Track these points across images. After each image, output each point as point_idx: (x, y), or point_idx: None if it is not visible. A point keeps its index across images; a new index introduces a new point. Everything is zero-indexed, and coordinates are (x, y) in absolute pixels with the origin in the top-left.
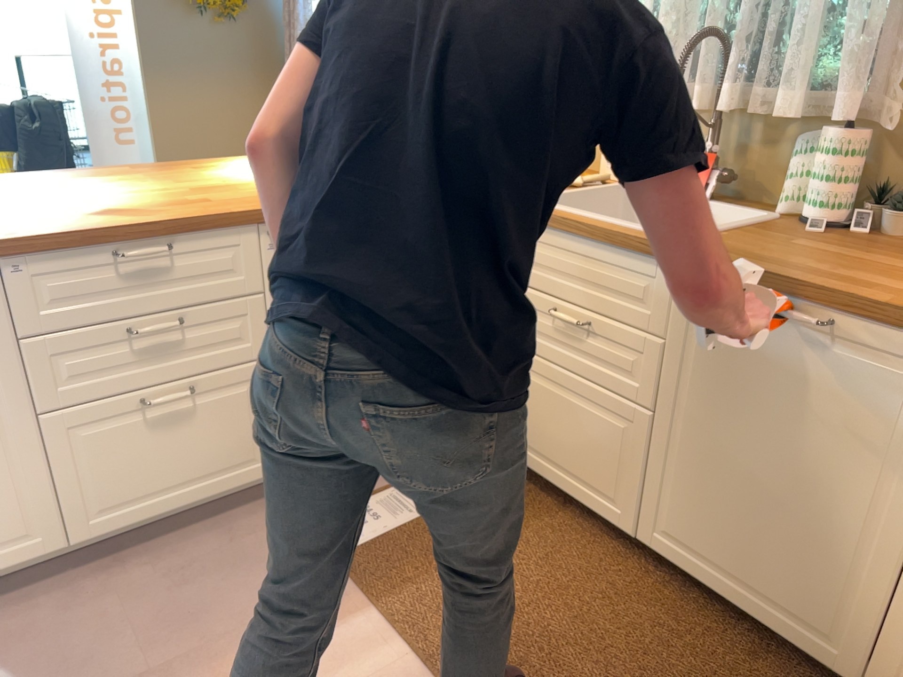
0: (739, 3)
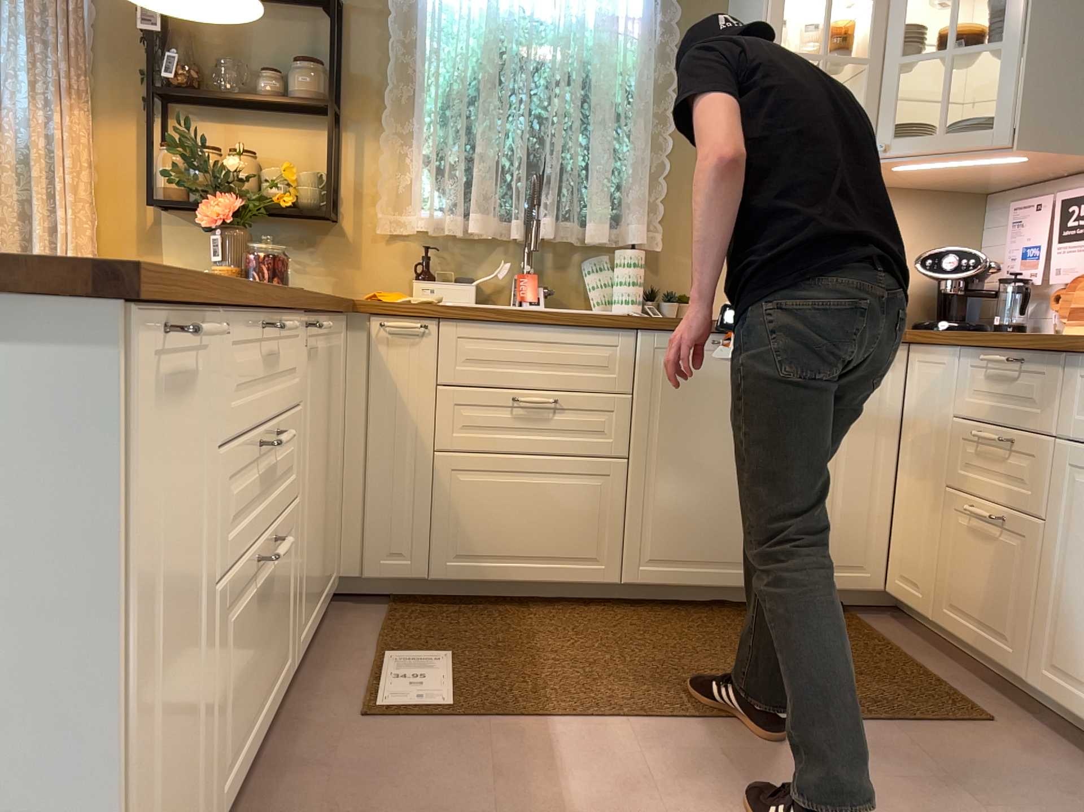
0: (528, 159)
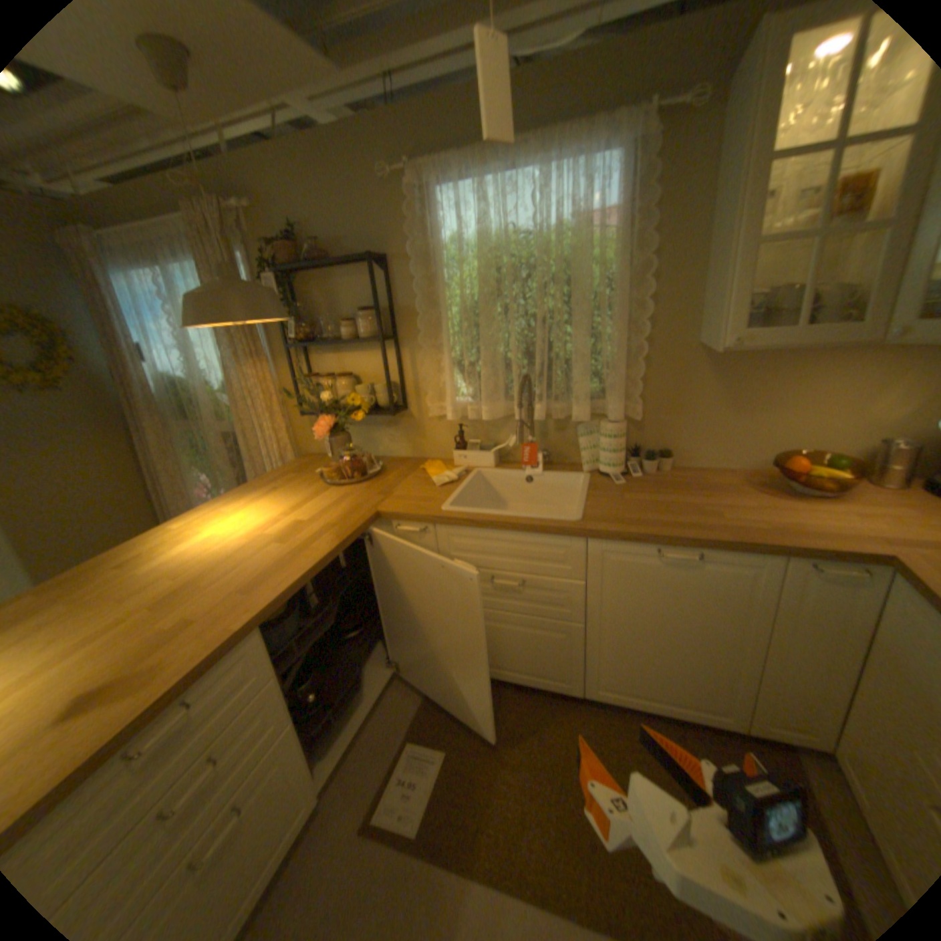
0: (526, 353)
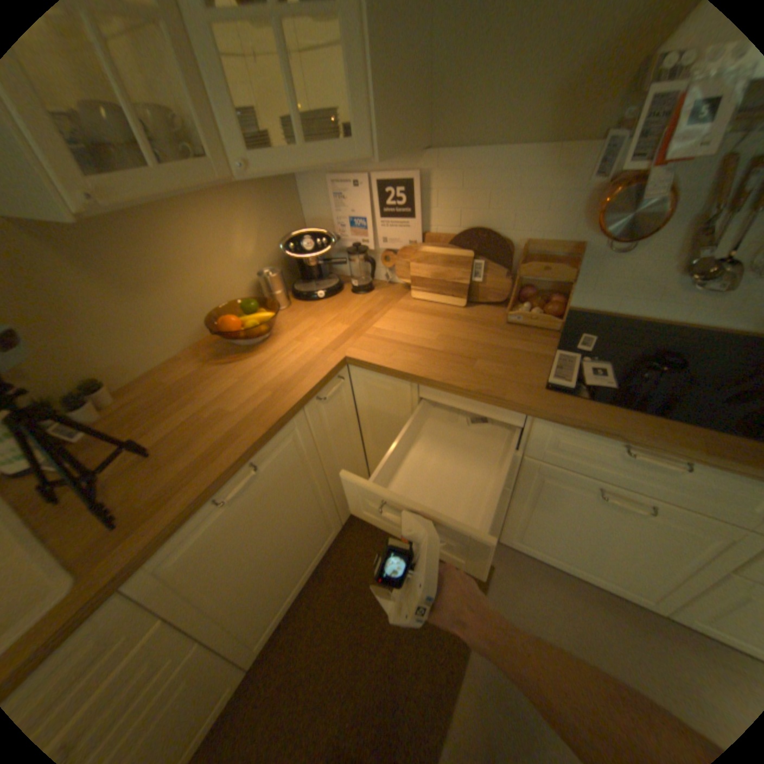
0: None
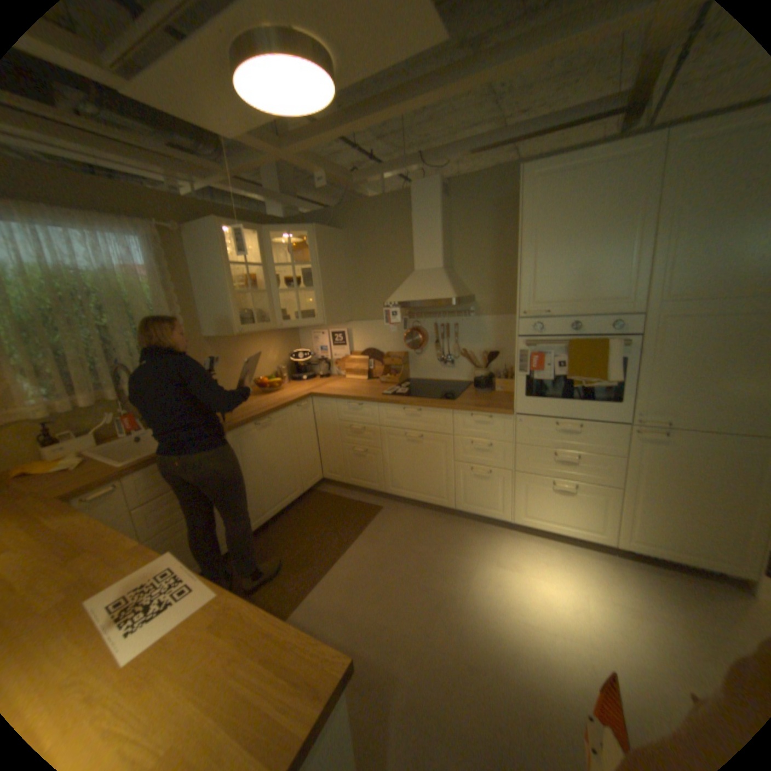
0: (97, 354)
